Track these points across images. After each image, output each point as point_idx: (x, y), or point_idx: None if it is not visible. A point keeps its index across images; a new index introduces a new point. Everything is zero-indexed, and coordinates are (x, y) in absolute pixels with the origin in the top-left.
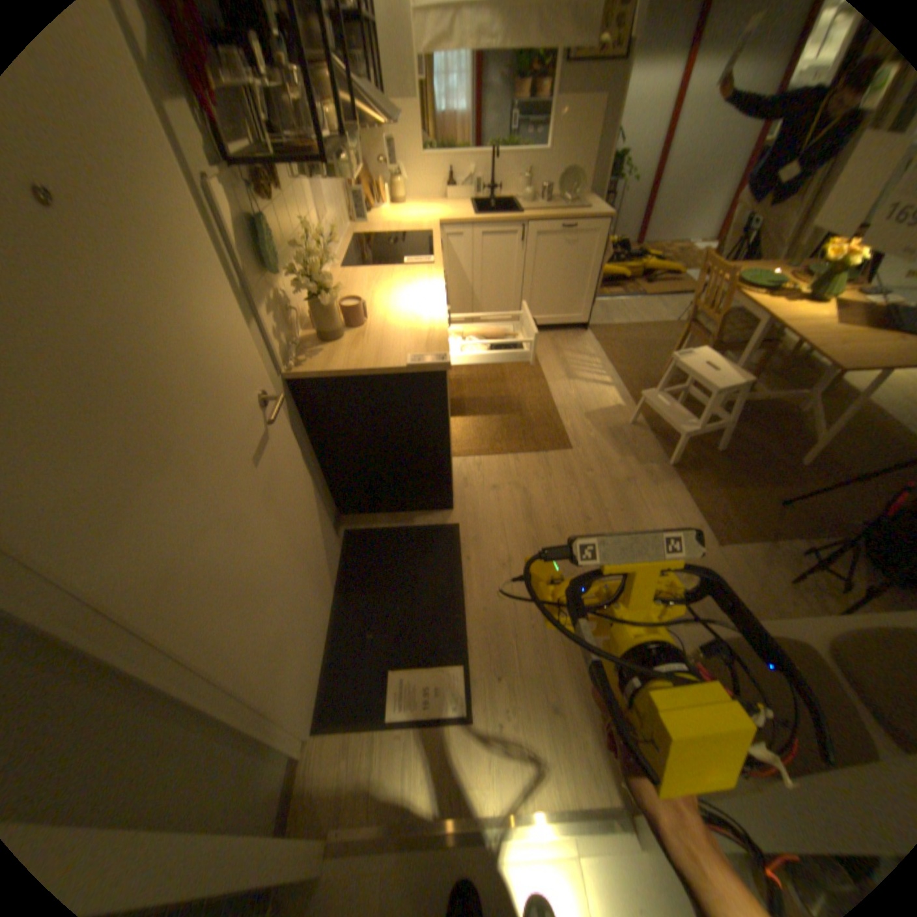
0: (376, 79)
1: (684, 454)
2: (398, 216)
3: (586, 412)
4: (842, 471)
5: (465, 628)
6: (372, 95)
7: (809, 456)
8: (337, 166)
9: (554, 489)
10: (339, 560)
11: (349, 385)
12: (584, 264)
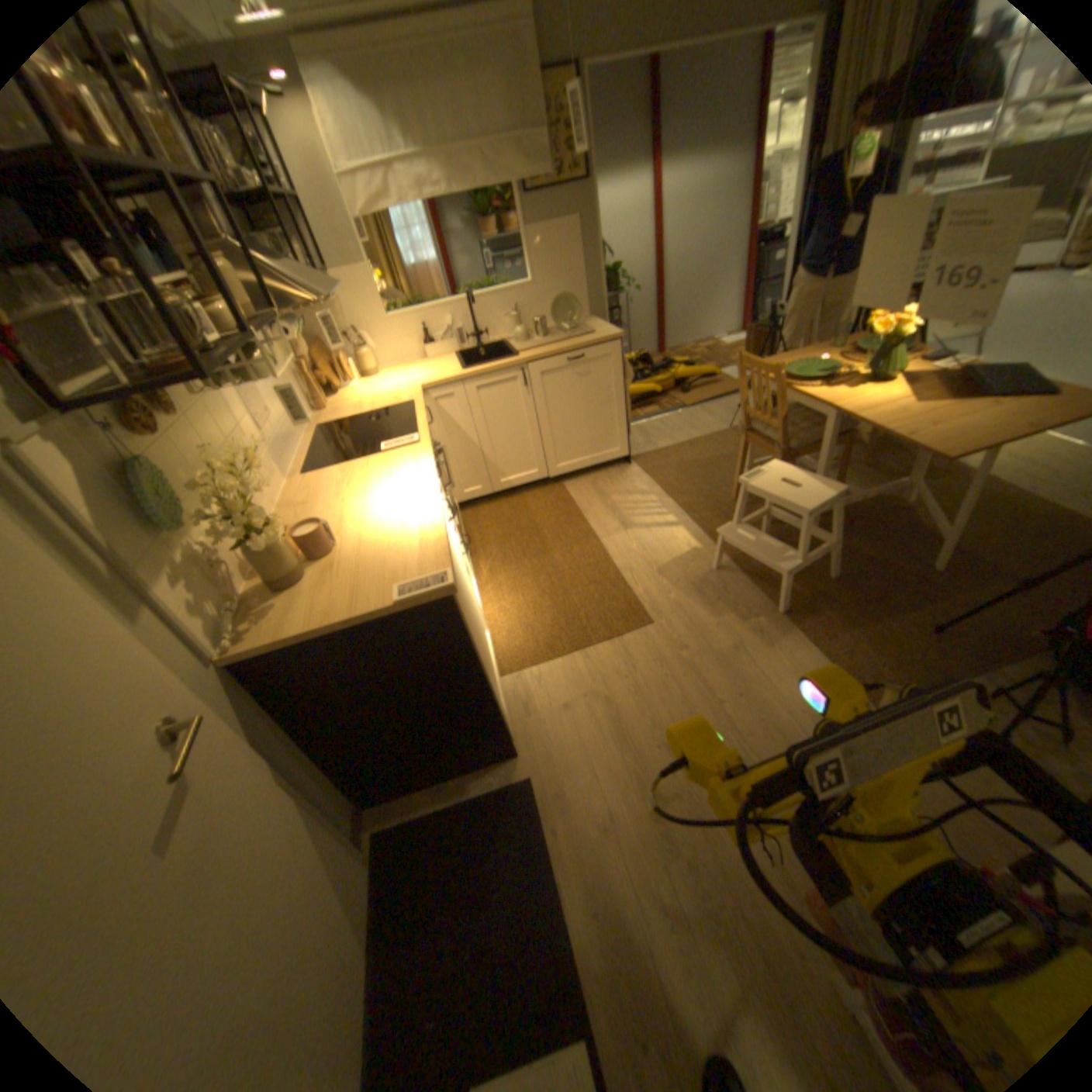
0: (312, 251)
1: (792, 594)
2: (371, 391)
3: (657, 568)
4: (985, 567)
5: (572, 961)
6: (291, 273)
7: (940, 559)
8: (250, 367)
9: (644, 687)
10: (366, 891)
11: (320, 647)
12: (605, 391)
